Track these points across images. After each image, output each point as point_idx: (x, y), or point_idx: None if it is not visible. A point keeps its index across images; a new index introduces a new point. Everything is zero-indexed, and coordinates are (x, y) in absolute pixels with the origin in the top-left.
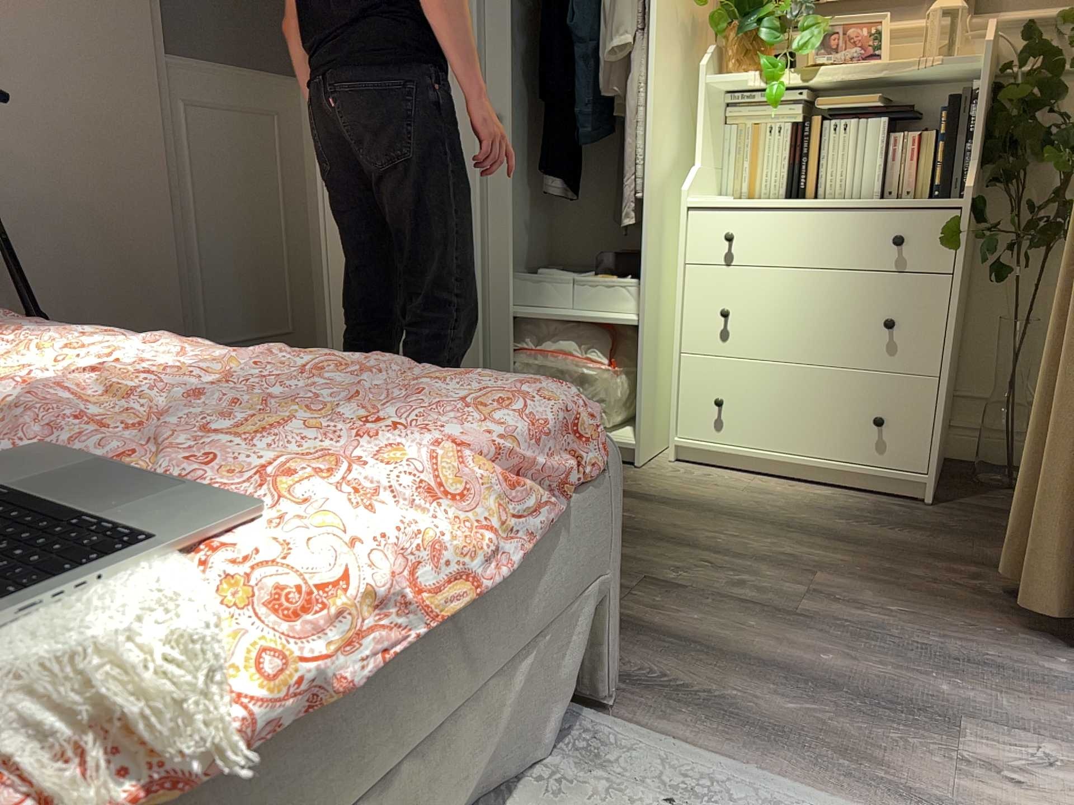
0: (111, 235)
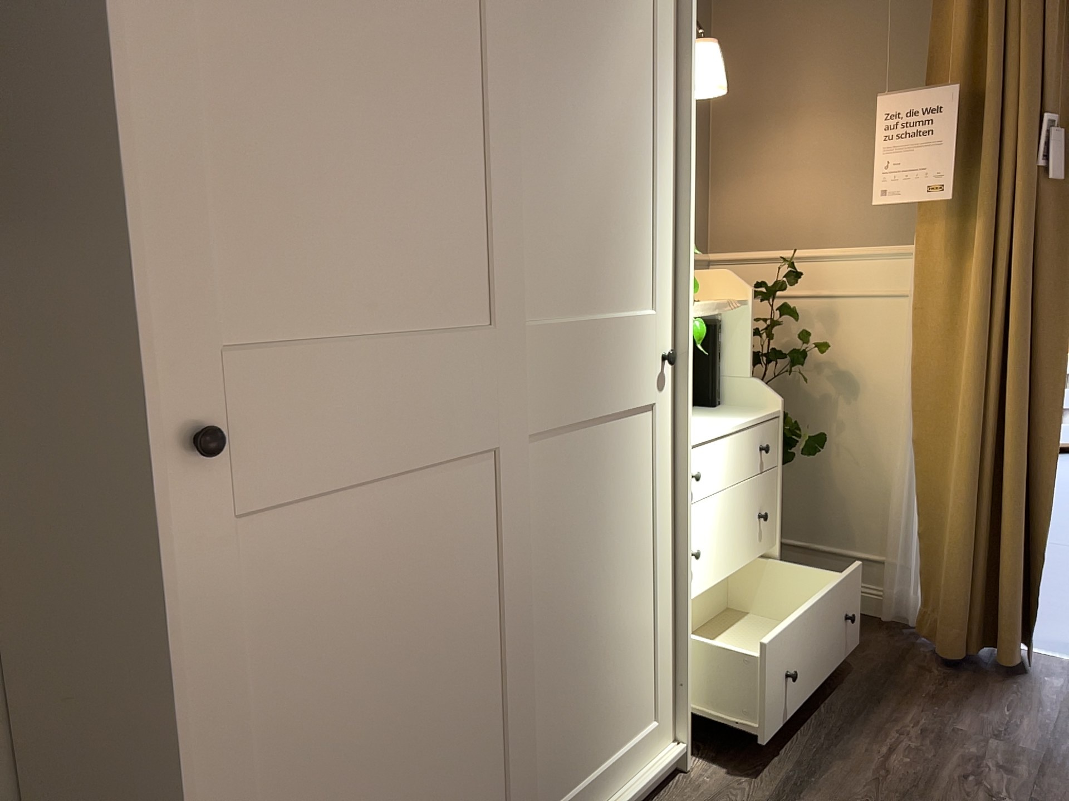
0: None
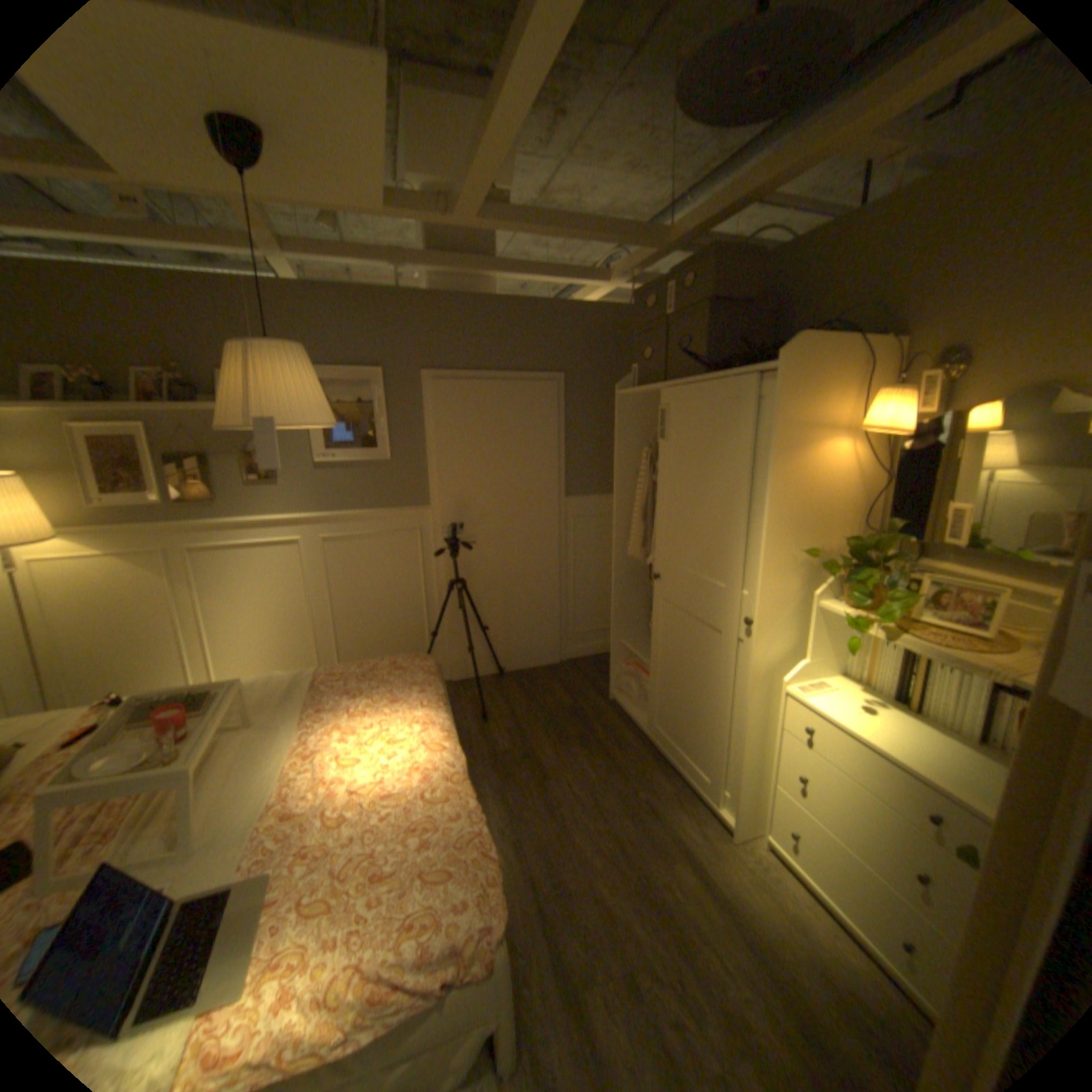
0: (525, 585)
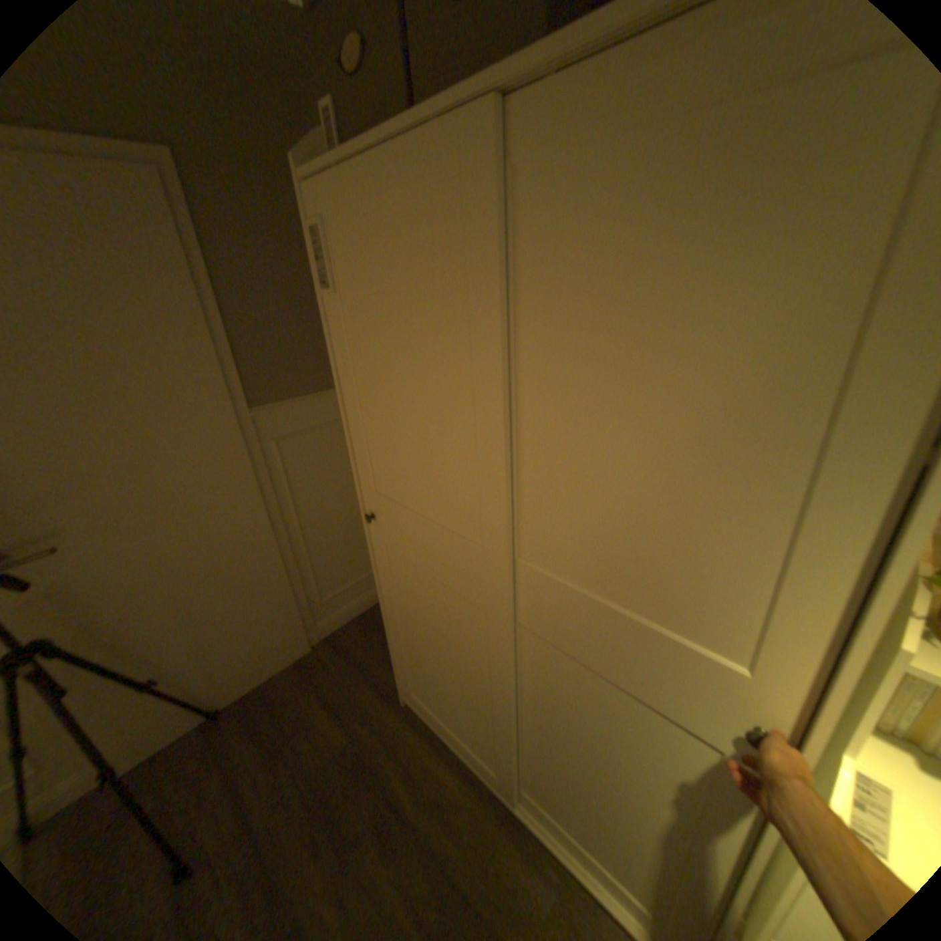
0: (215, 574)
